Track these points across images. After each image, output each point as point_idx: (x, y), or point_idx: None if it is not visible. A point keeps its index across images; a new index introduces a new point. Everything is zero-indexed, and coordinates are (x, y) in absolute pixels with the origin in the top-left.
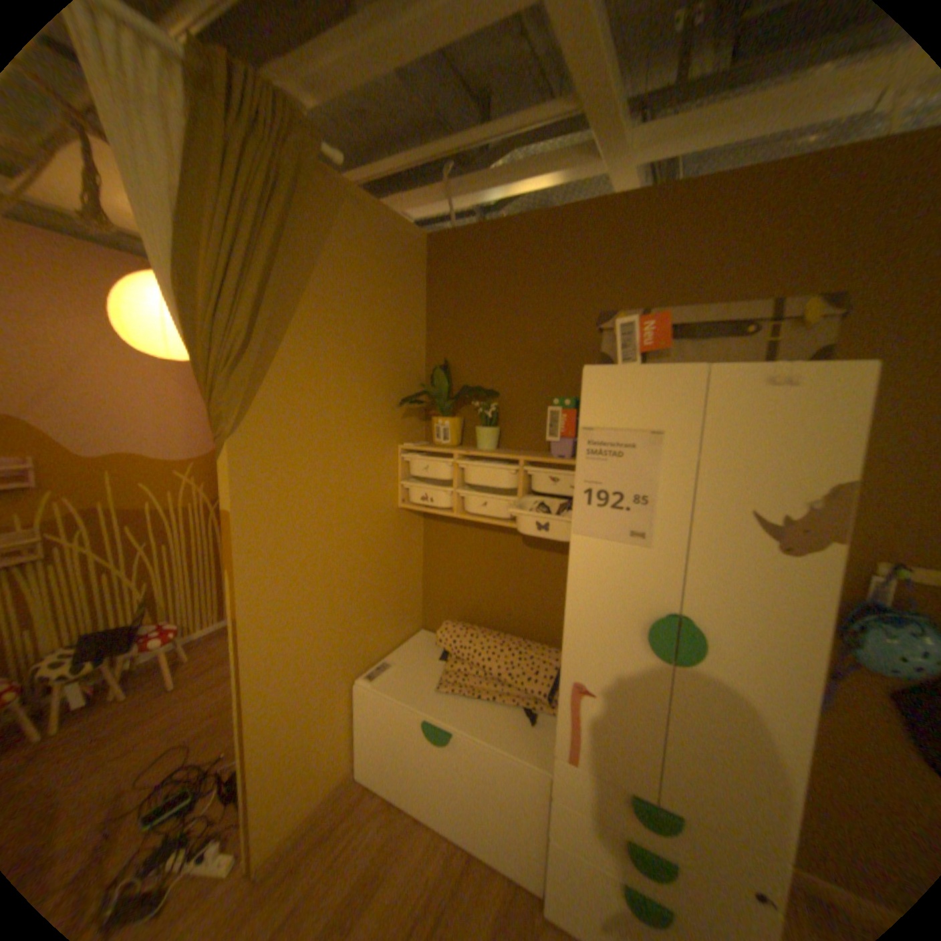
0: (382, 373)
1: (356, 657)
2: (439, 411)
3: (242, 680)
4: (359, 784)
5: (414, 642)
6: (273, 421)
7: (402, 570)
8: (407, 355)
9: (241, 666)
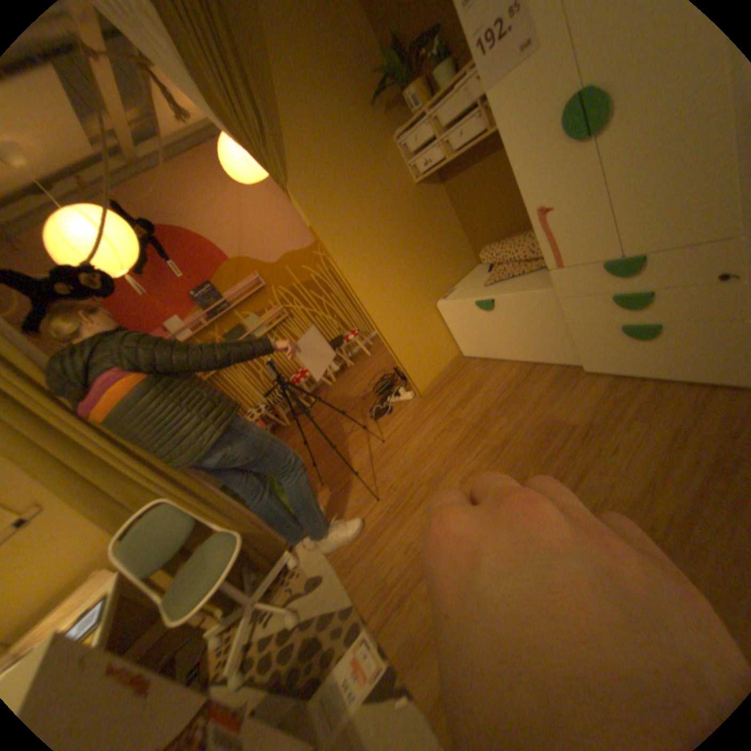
0: (350, 84)
1: (431, 288)
2: (405, 82)
3: (366, 307)
4: (467, 356)
5: (472, 271)
6: (301, 161)
7: (440, 226)
8: (362, 53)
9: (361, 300)
